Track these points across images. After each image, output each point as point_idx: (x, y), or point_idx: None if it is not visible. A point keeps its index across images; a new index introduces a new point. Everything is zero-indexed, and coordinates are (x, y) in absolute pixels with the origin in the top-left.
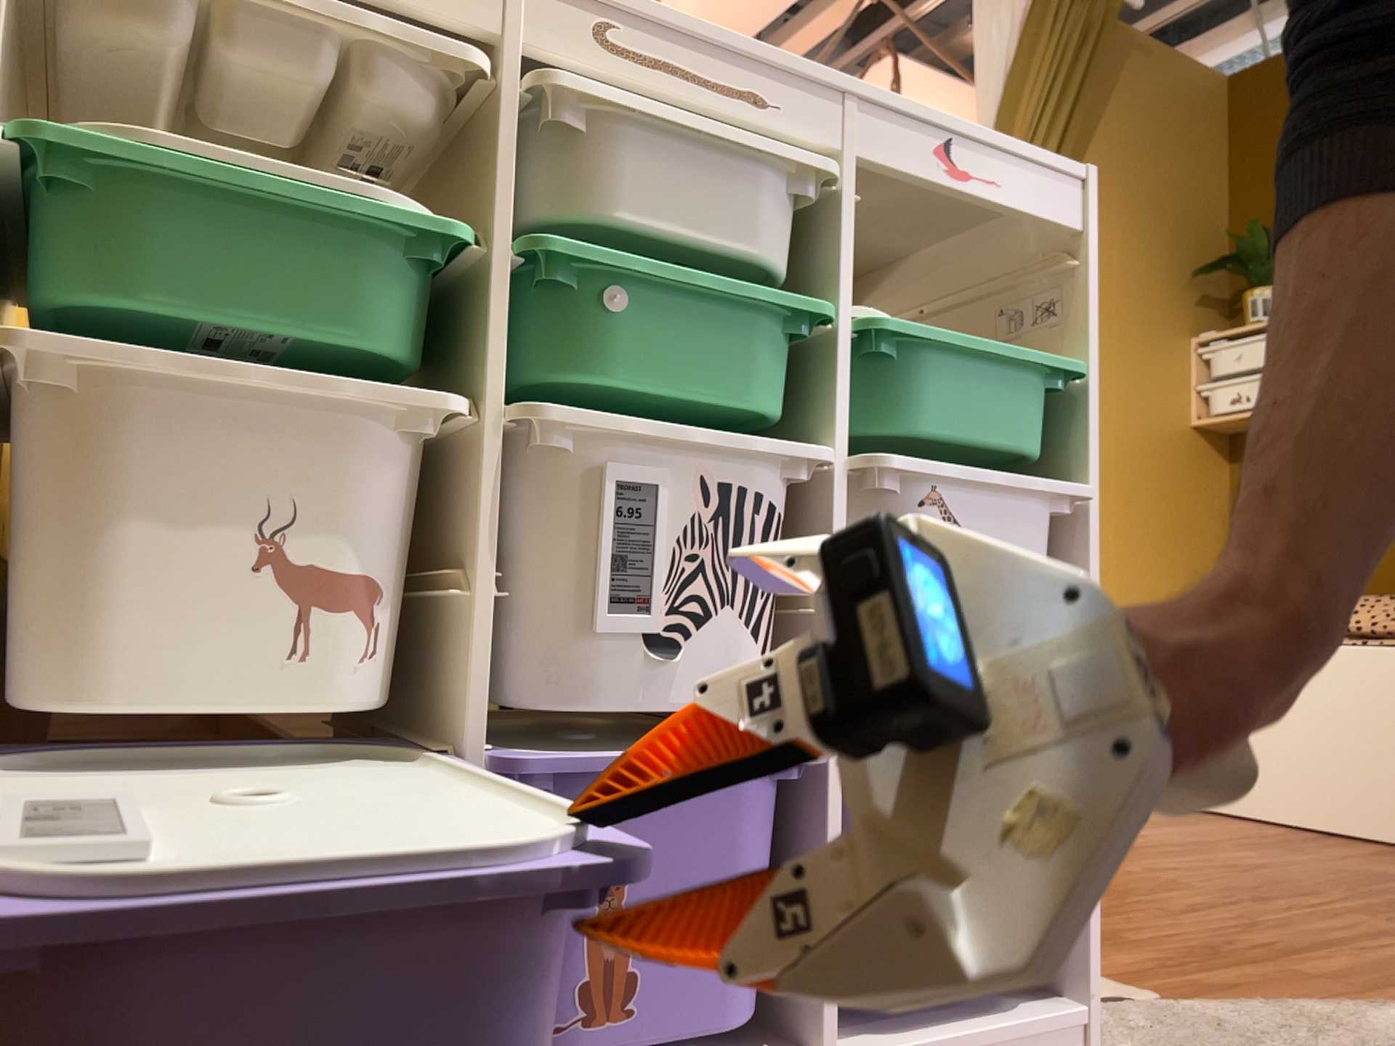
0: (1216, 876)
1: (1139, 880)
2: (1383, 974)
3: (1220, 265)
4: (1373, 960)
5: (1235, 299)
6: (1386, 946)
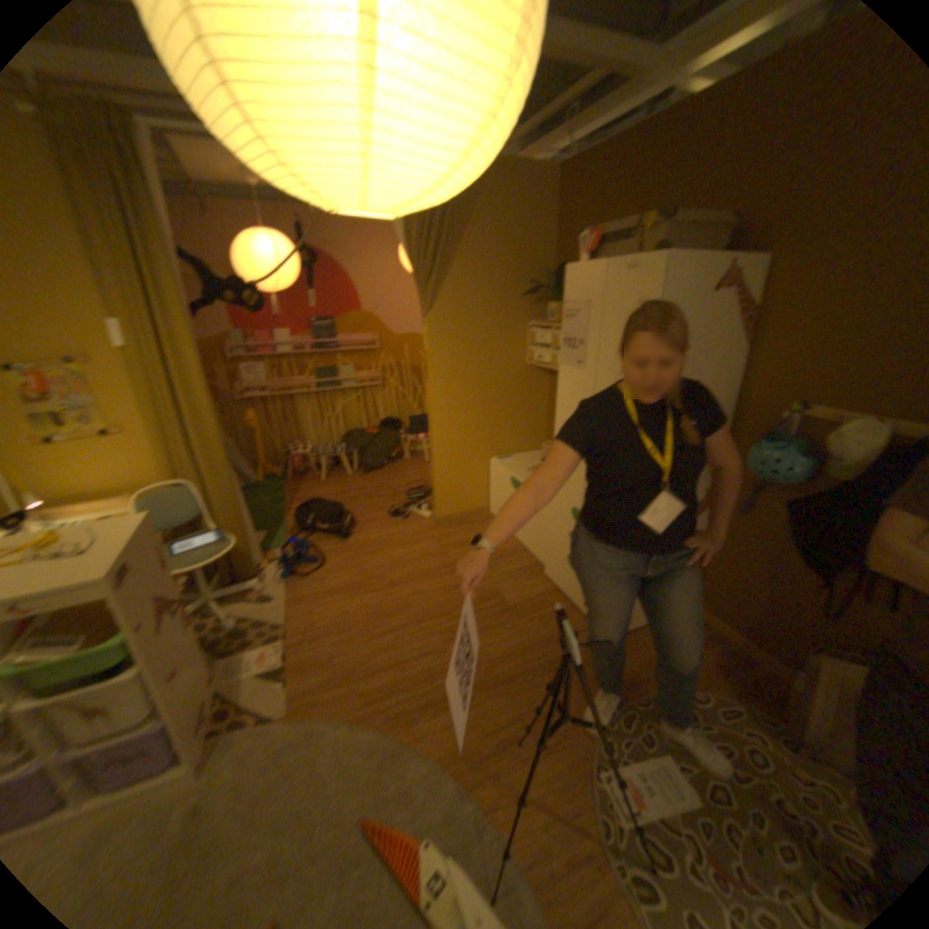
0: (425, 606)
1: (391, 612)
2: (379, 700)
3: (541, 288)
4: (390, 688)
5: (548, 305)
6: (410, 674)
